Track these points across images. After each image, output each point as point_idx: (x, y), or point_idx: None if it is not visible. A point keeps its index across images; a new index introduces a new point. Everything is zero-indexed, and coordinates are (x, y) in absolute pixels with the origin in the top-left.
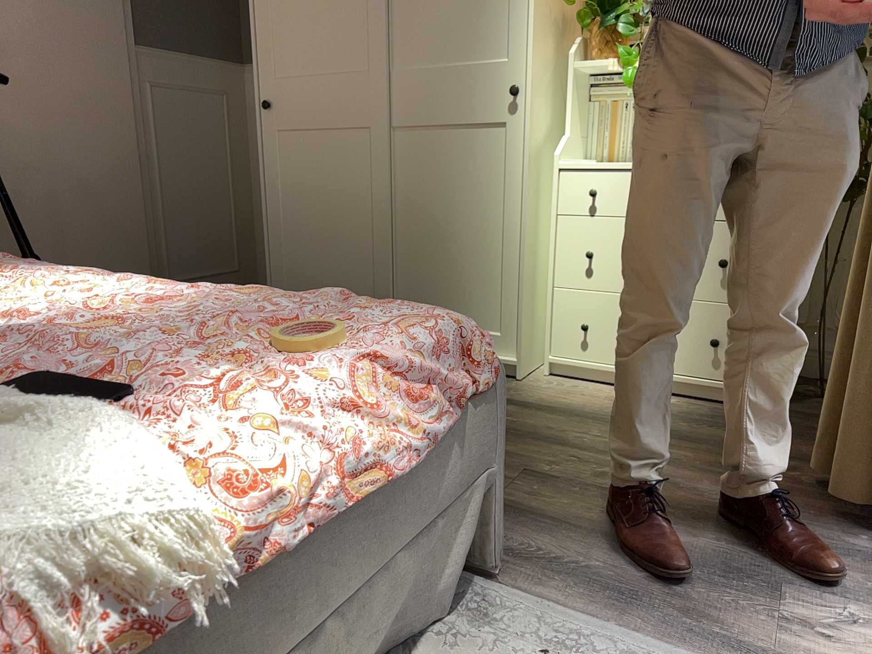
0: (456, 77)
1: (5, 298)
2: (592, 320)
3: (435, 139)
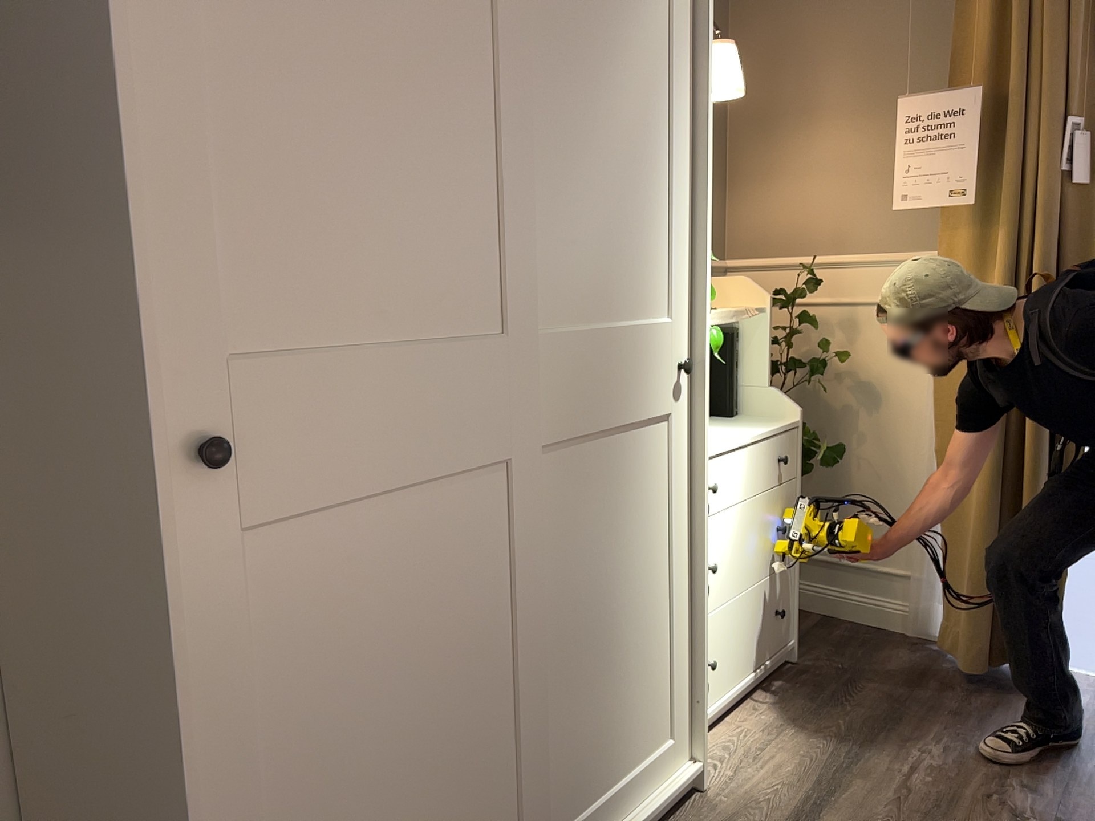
0: (621, 346)
1: None
2: (711, 652)
3: (594, 458)
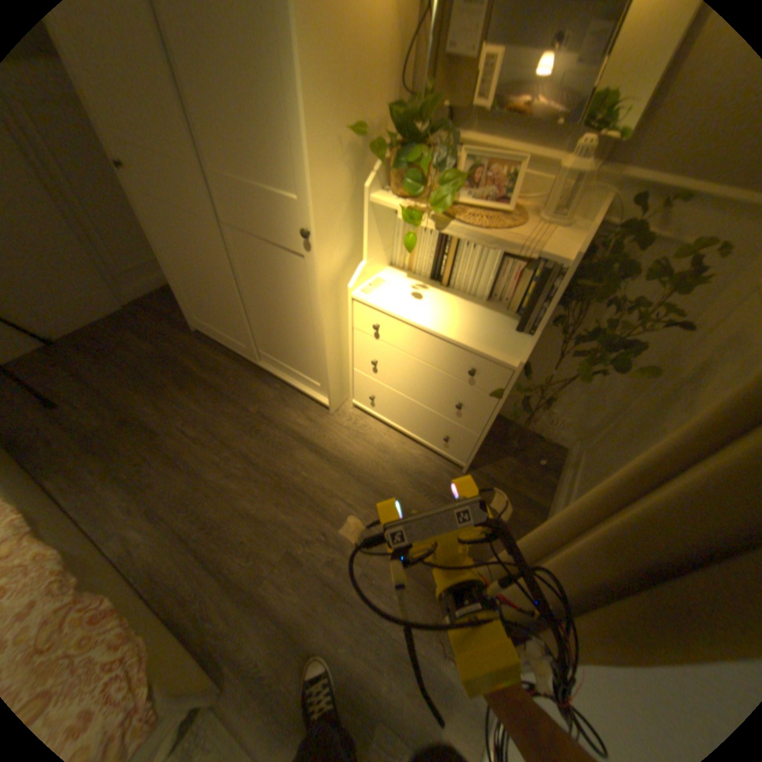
0: (259, 198)
1: None
2: (376, 394)
3: (256, 245)
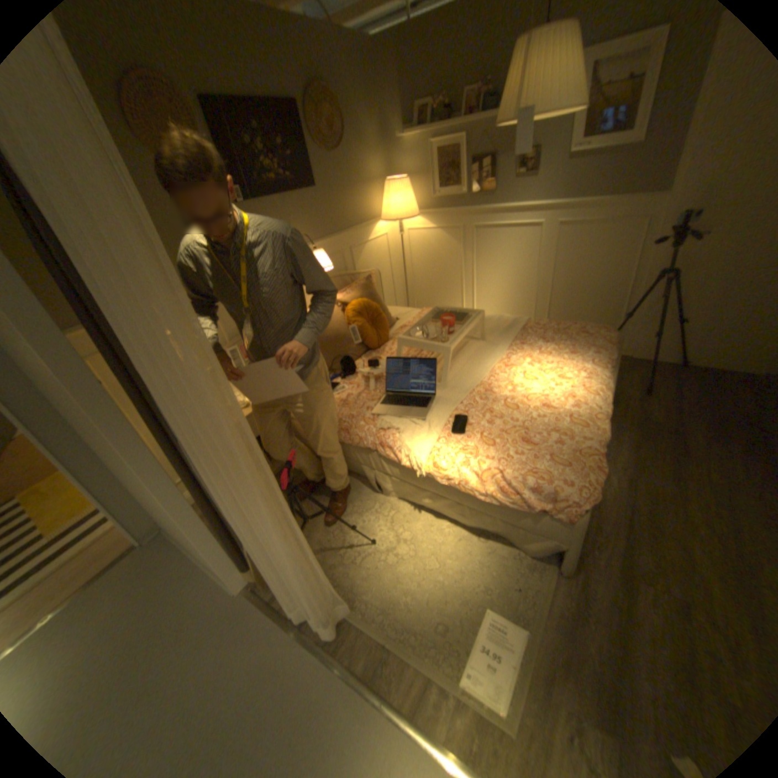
0: None
1: (544, 373)
2: None
3: None
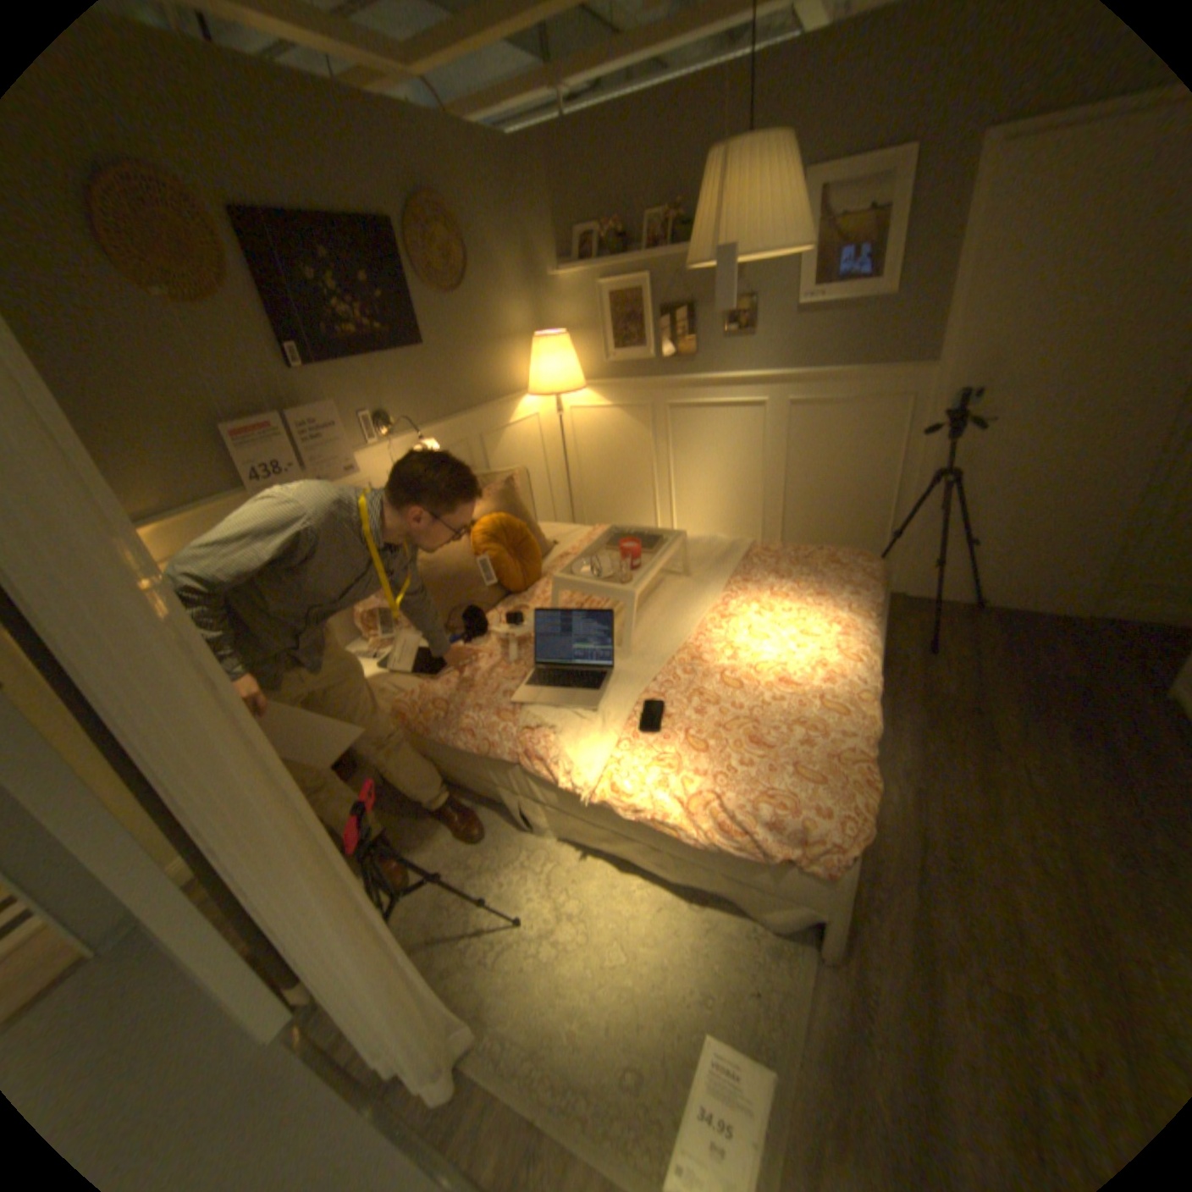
0: None
1: (779, 628)
2: None
3: None
